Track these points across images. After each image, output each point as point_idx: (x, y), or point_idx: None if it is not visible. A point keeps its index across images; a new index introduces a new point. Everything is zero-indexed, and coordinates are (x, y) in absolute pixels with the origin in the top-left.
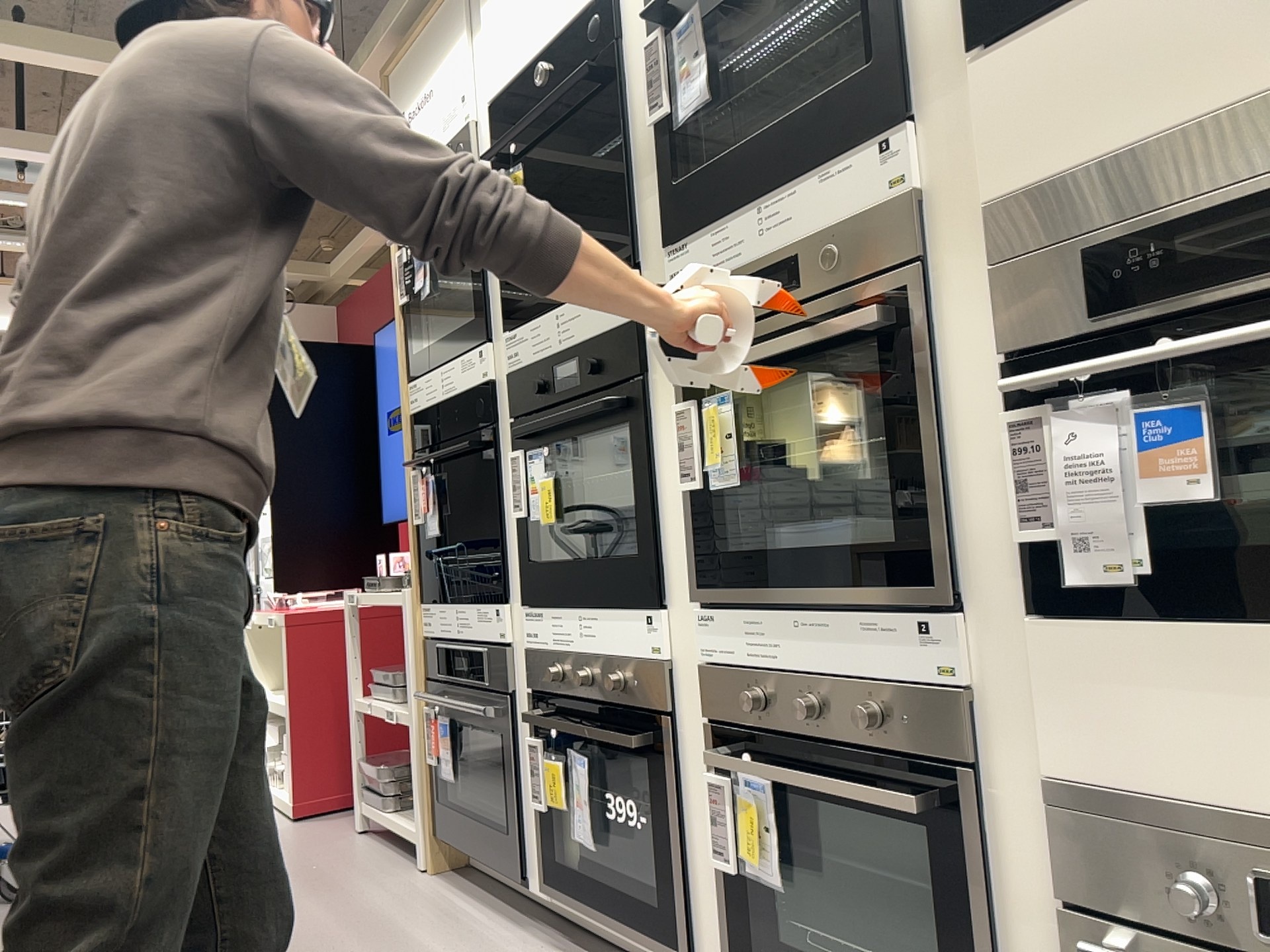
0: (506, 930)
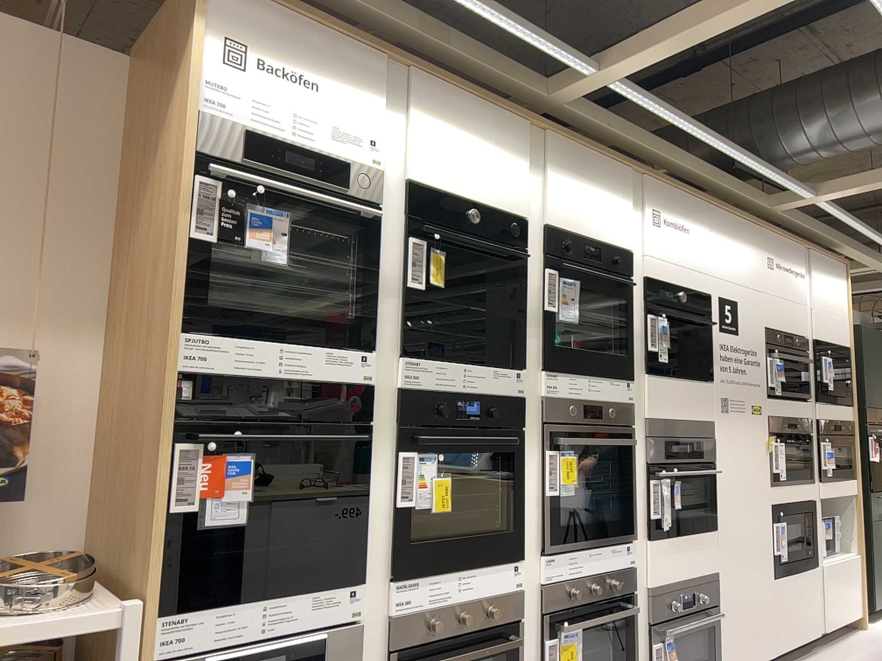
0: None
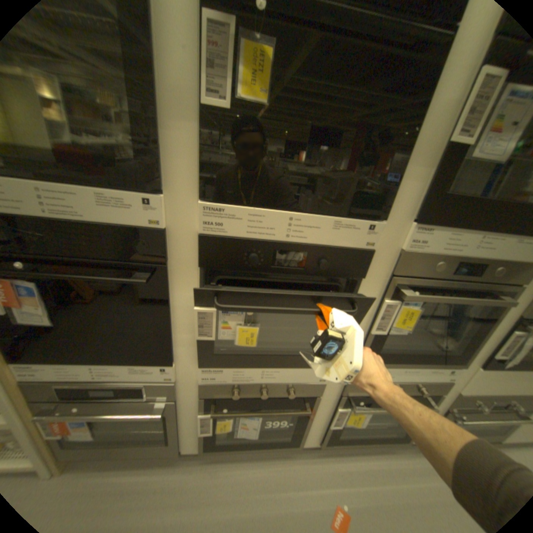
0: (169, 474)
